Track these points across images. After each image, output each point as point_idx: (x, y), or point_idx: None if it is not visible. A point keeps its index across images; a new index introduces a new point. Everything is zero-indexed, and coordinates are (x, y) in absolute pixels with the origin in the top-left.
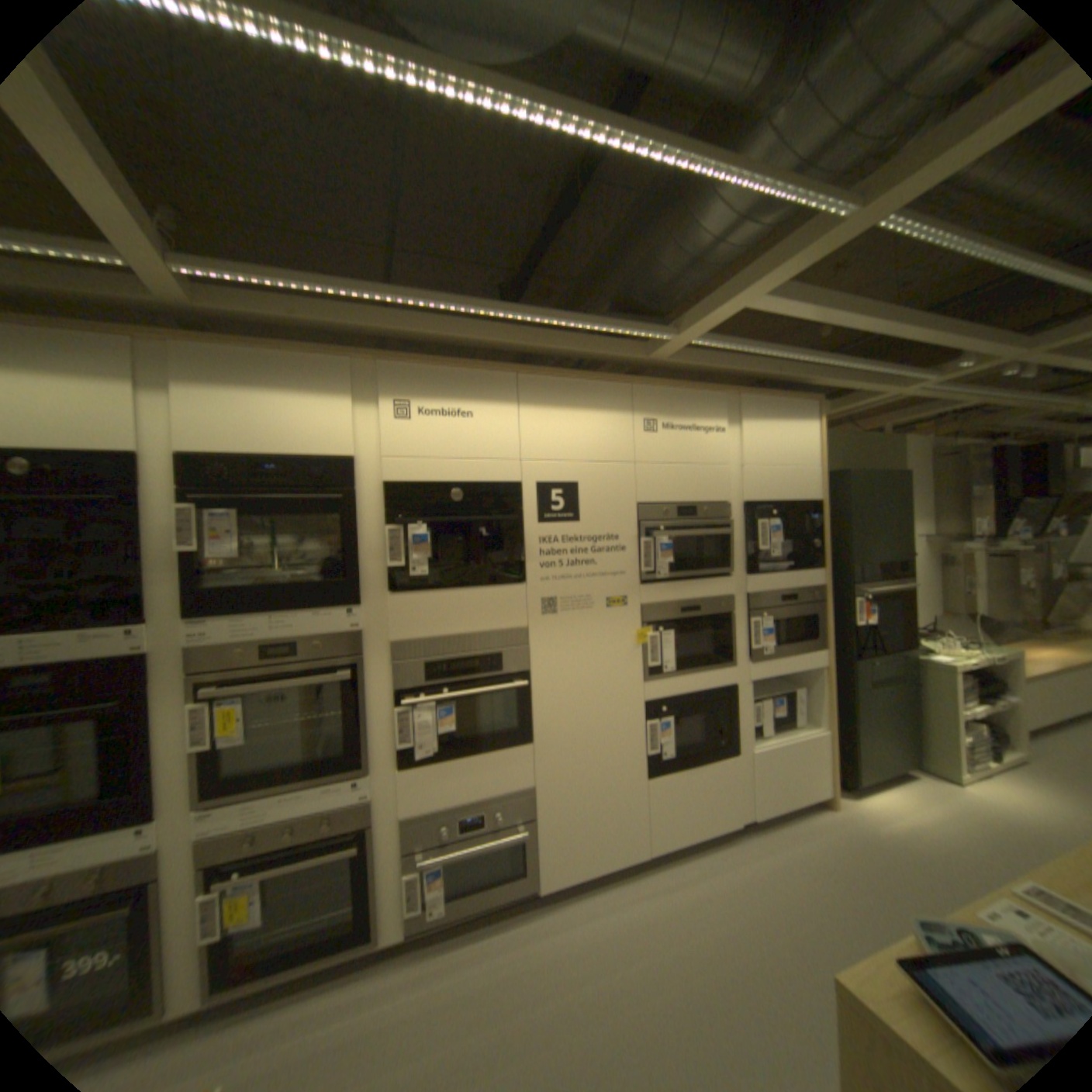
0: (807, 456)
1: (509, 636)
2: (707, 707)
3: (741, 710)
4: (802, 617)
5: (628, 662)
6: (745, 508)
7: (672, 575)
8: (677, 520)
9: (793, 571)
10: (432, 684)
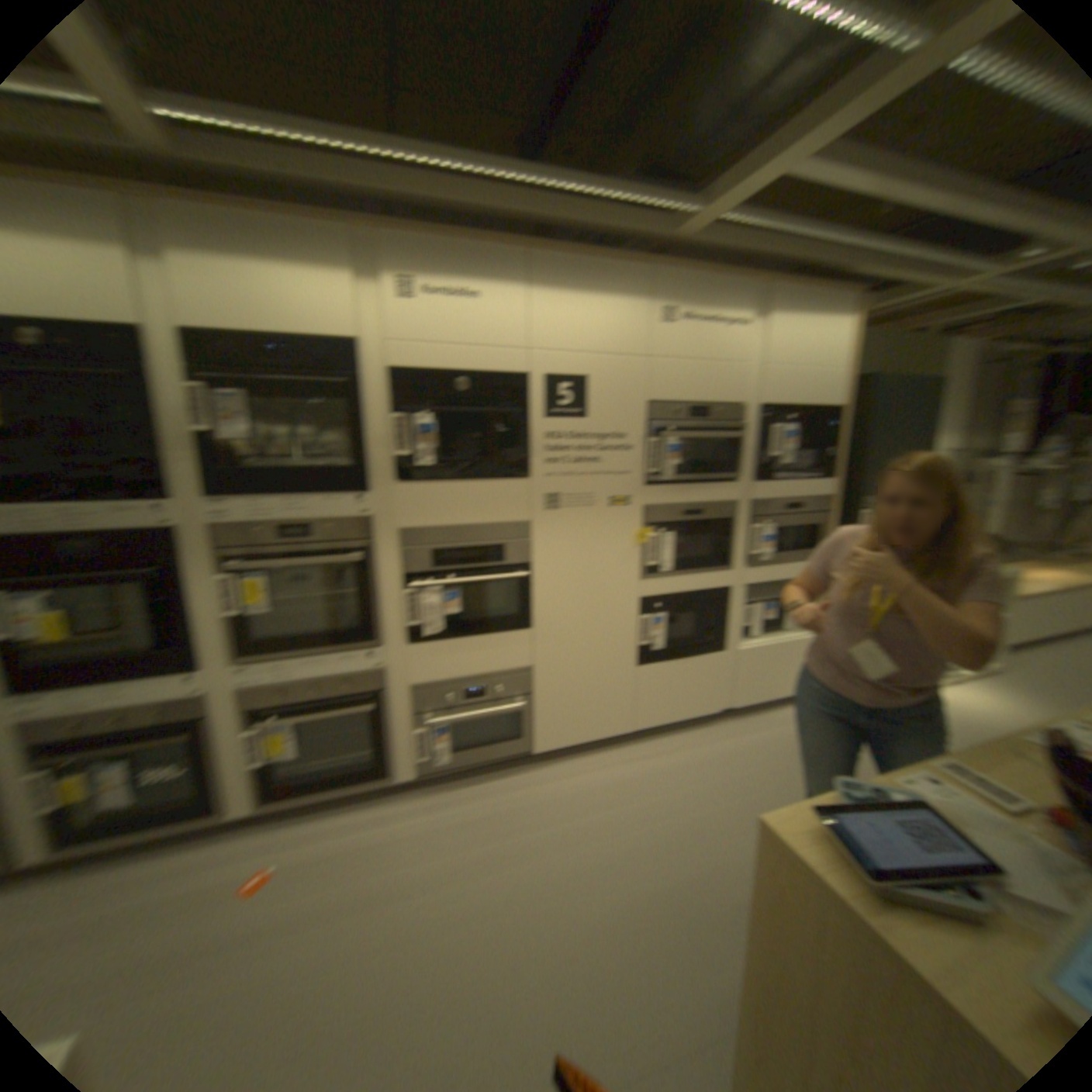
0: (832, 357)
1: (507, 530)
2: (696, 606)
3: (728, 611)
4: (801, 526)
5: (622, 561)
6: (757, 412)
7: (674, 478)
8: (684, 422)
9: (798, 479)
10: (433, 571)
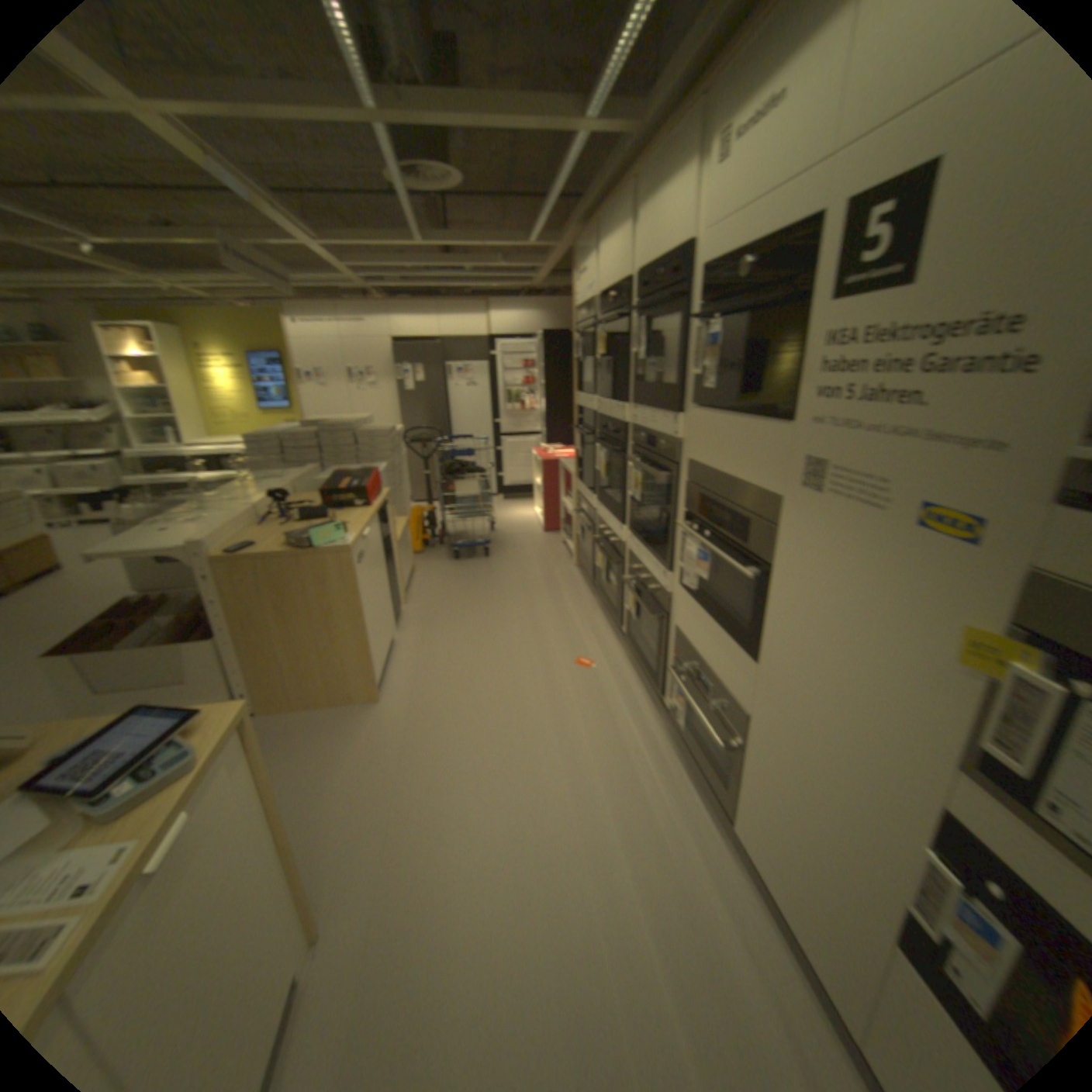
0: None
1: (760, 499)
2: None
3: None
4: None
5: (931, 684)
6: None
7: None
8: None
9: None
10: (702, 518)
